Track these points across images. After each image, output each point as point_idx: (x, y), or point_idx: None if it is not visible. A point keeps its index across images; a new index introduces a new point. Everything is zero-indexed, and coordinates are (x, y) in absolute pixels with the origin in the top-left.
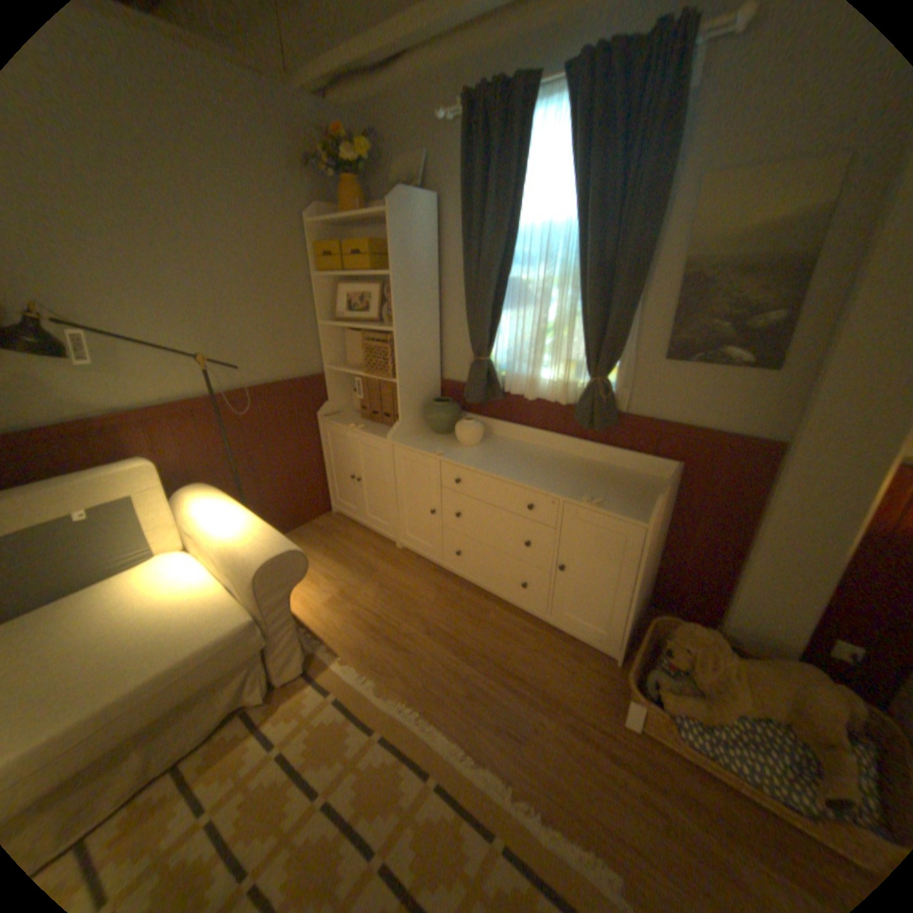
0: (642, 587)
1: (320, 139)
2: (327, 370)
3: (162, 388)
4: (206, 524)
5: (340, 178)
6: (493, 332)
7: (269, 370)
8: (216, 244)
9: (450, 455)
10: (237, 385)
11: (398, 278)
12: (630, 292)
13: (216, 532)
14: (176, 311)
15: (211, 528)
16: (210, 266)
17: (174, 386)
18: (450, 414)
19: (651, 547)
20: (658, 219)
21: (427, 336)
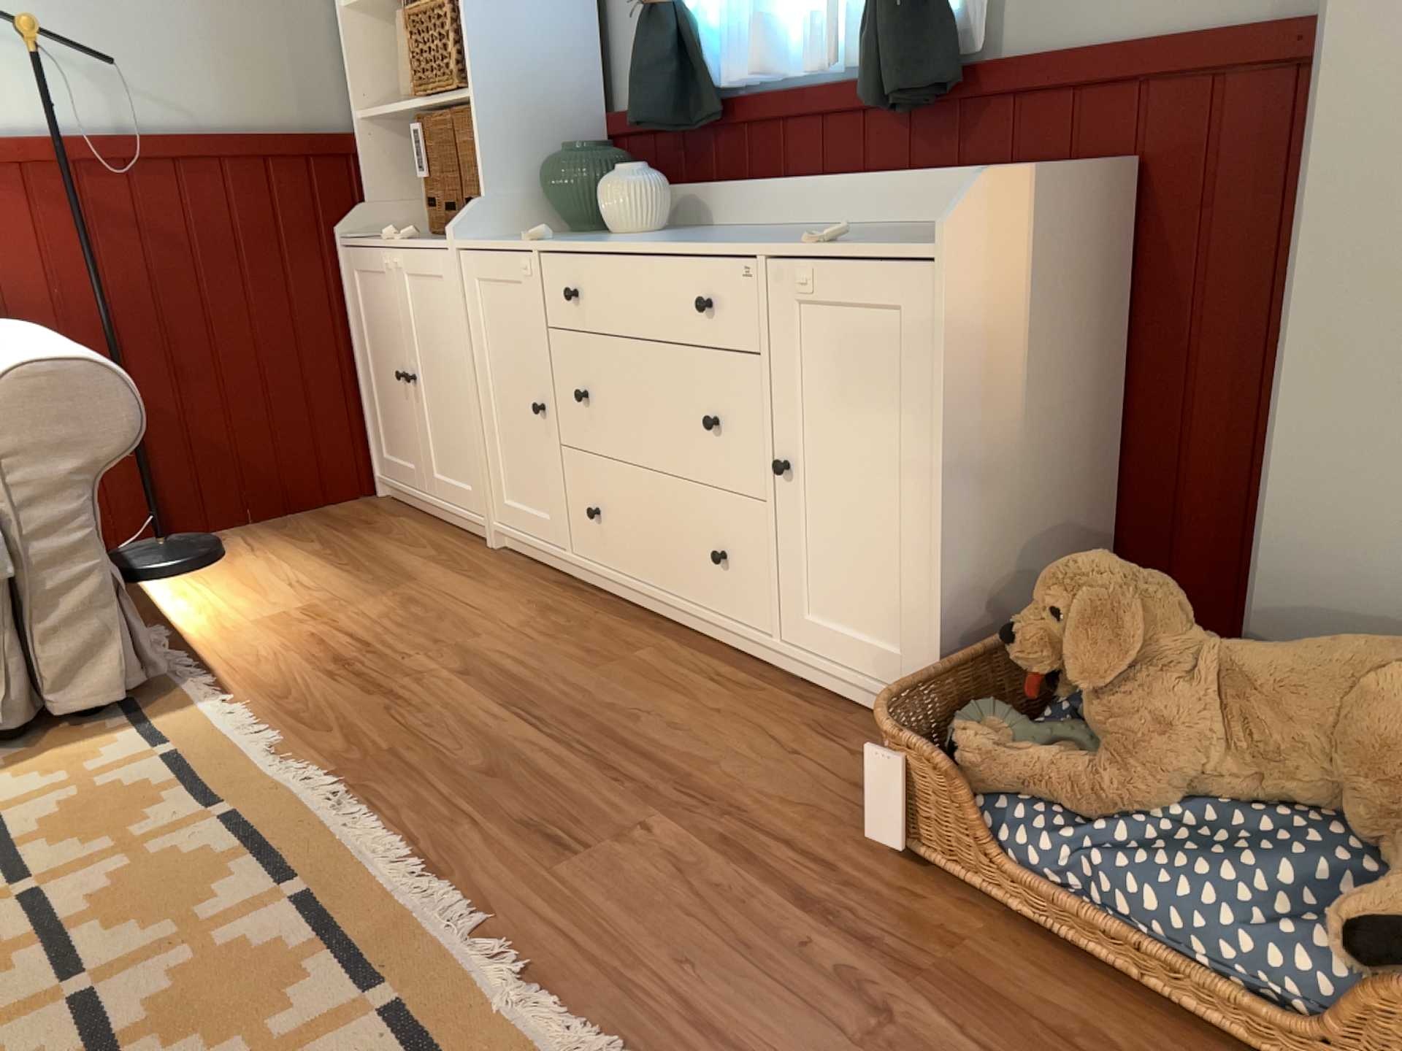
0: (965, 474)
1: None
2: (361, 129)
3: None
4: None
5: None
6: None
7: (217, 110)
8: None
9: (565, 241)
10: (136, 131)
11: None
12: None
13: None
14: None
15: None
16: None
17: None
18: (595, 169)
19: (968, 332)
20: None
21: None
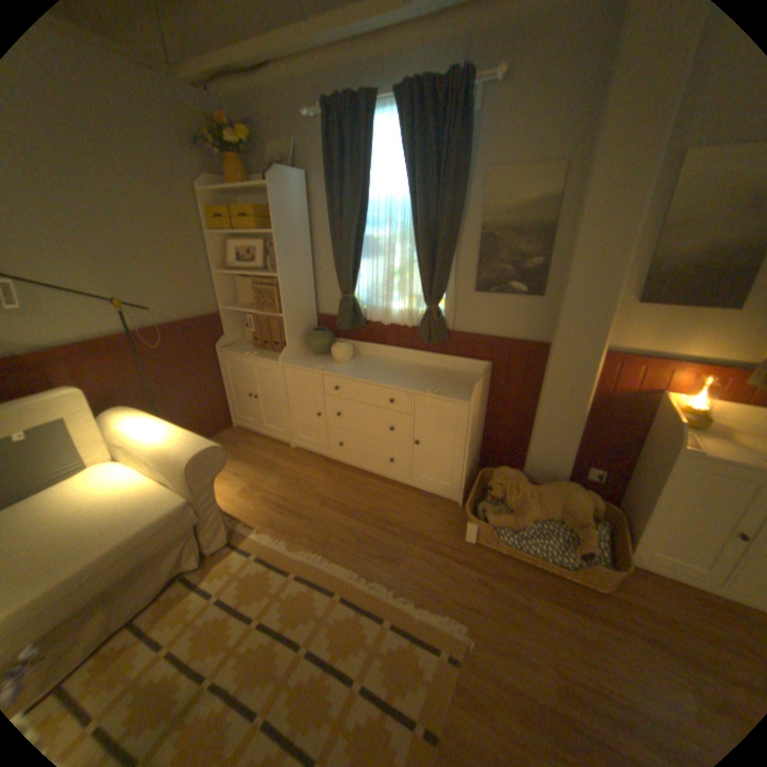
0: (470, 448)
1: (205, 124)
2: (222, 310)
3: (81, 328)
4: (135, 435)
5: (223, 155)
6: (355, 276)
7: (173, 311)
8: (122, 208)
9: (329, 369)
10: (146, 324)
11: (279, 236)
12: (448, 246)
13: (145, 440)
14: (90, 263)
15: (140, 438)
16: (118, 226)
17: (91, 326)
18: (327, 340)
19: (473, 418)
20: (462, 197)
21: (304, 280)
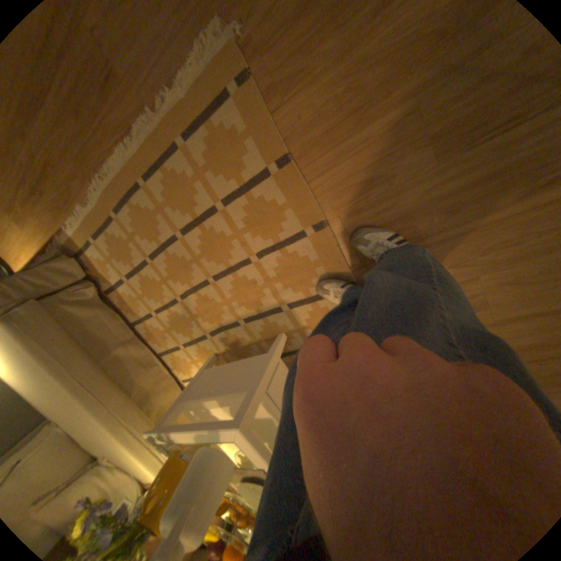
0: None
1: None
2: None
3: None
4: None
5: None
6: None
7: None
8: None
9: None
10: None
11: None
12: None
13: None
14: None
15: None
16: None
17: None
18: None
19: None
20: None
21: None
